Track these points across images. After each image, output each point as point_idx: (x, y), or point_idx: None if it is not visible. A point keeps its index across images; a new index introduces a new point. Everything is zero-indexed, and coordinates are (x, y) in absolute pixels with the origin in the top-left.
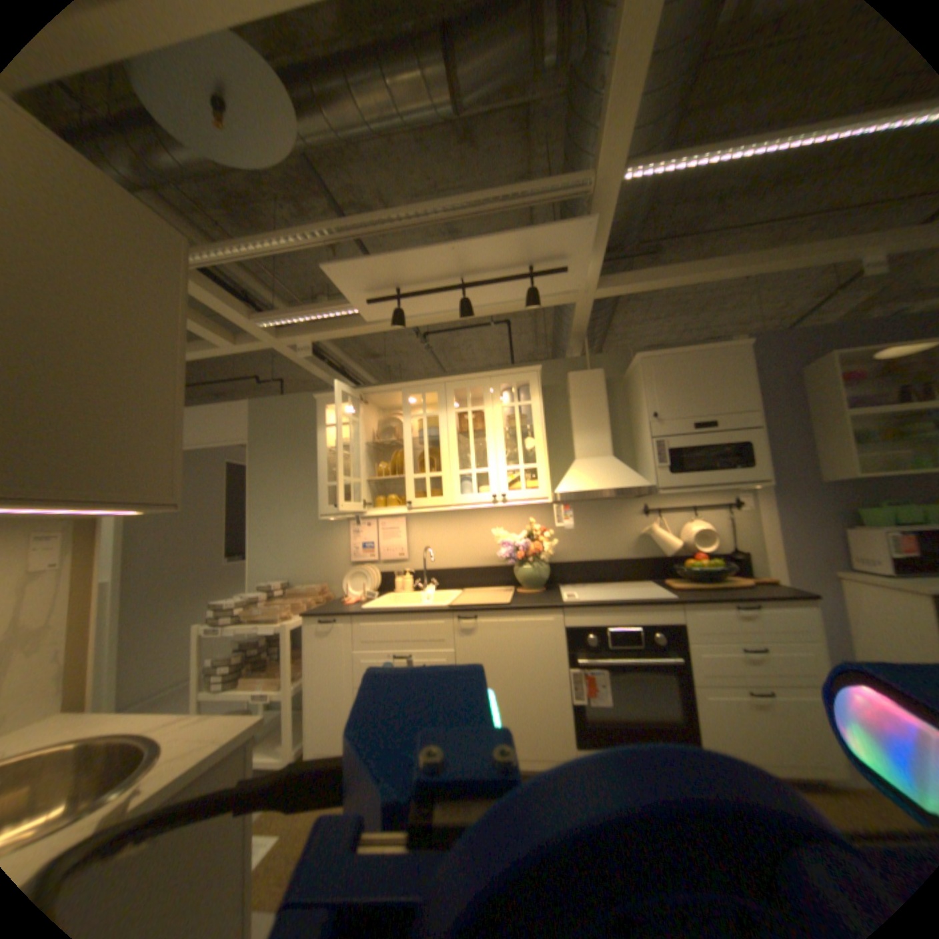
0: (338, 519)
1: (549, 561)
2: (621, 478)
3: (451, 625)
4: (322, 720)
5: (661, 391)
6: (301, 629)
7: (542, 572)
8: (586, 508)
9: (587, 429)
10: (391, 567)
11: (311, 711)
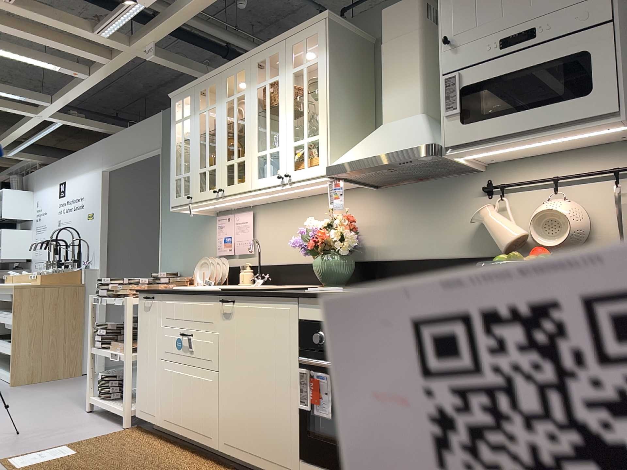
0: (209, 215)
1: (372, 260)
2: (404, 140)
3: (218, 308)
4: (145, 383)
5: (459, 3)
6: (139, 303)
7: (345, 268)
8: (416, 191)
9: (396, 83)
10: (244, 263)
11: (140, 374)
